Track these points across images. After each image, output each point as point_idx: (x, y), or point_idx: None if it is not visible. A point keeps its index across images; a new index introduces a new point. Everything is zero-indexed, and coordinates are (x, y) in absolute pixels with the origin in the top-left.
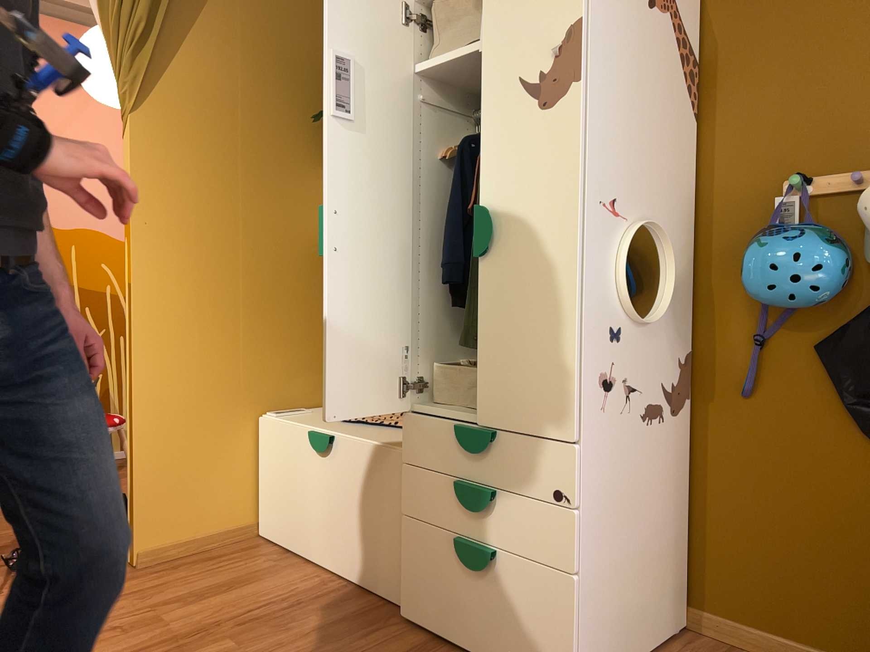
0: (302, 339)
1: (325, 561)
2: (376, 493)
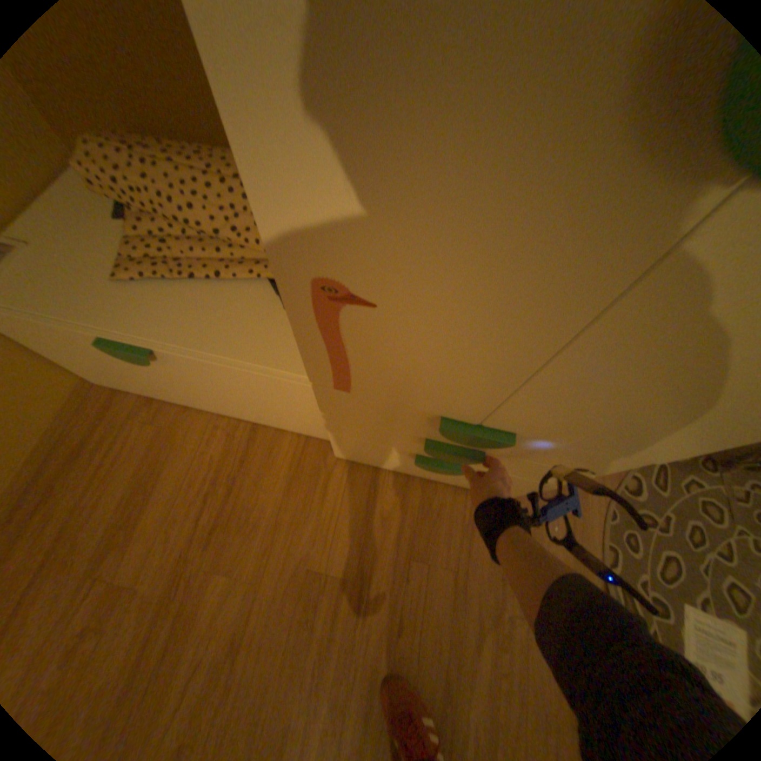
0: None
1: (212, 409)
2: (267, 396)
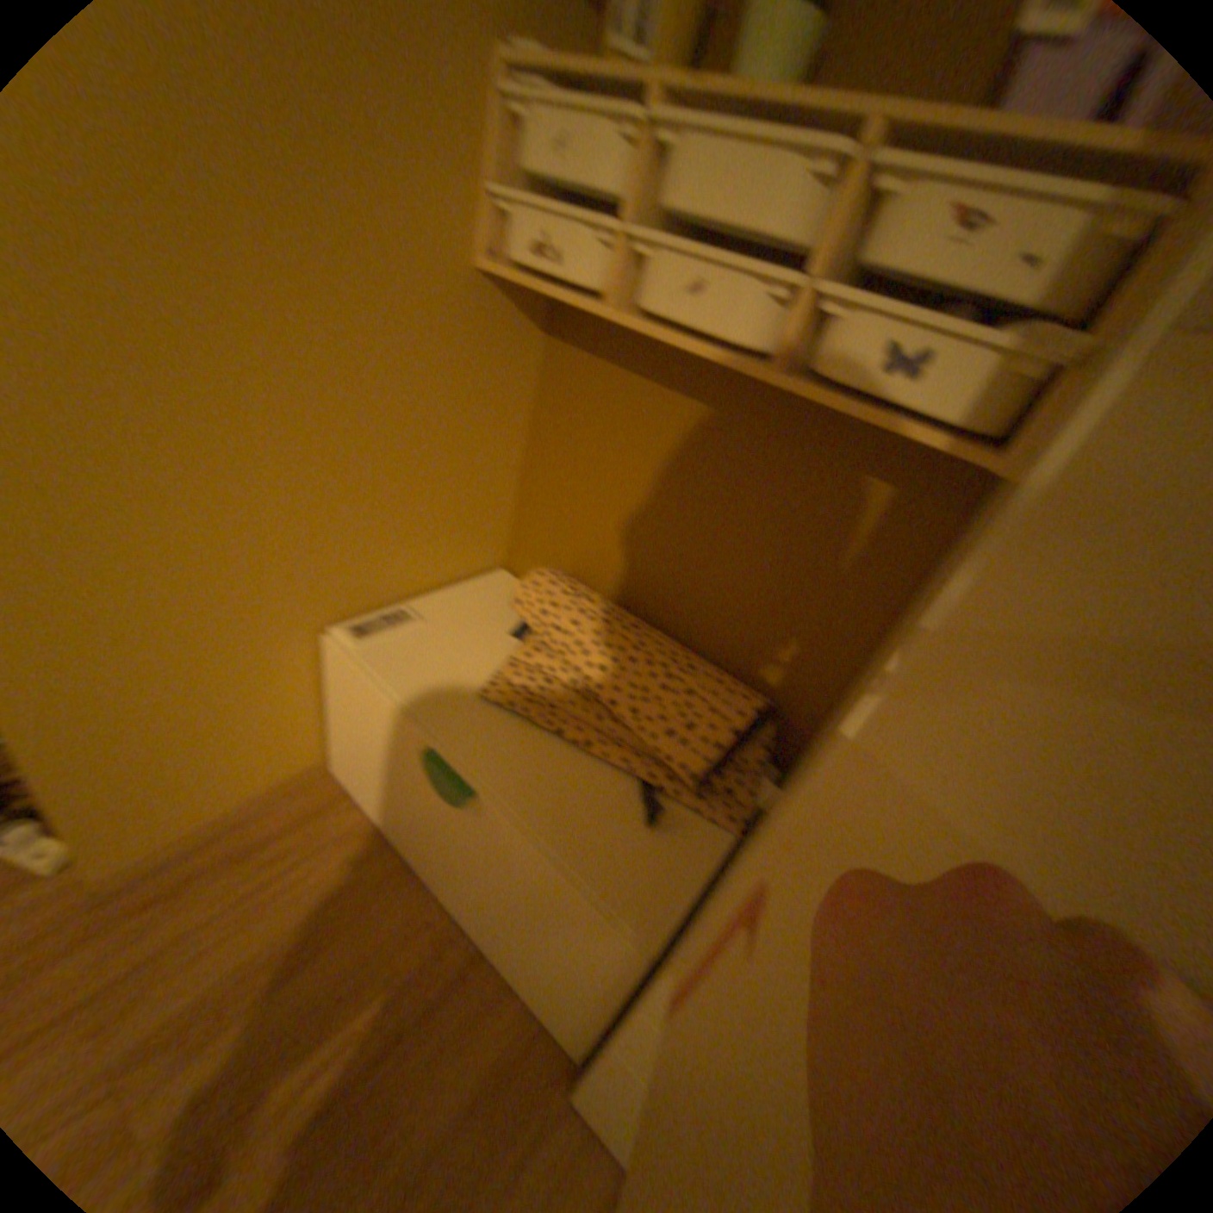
0: (413, 486)
1: (441, 893)
2: (554, 928)
